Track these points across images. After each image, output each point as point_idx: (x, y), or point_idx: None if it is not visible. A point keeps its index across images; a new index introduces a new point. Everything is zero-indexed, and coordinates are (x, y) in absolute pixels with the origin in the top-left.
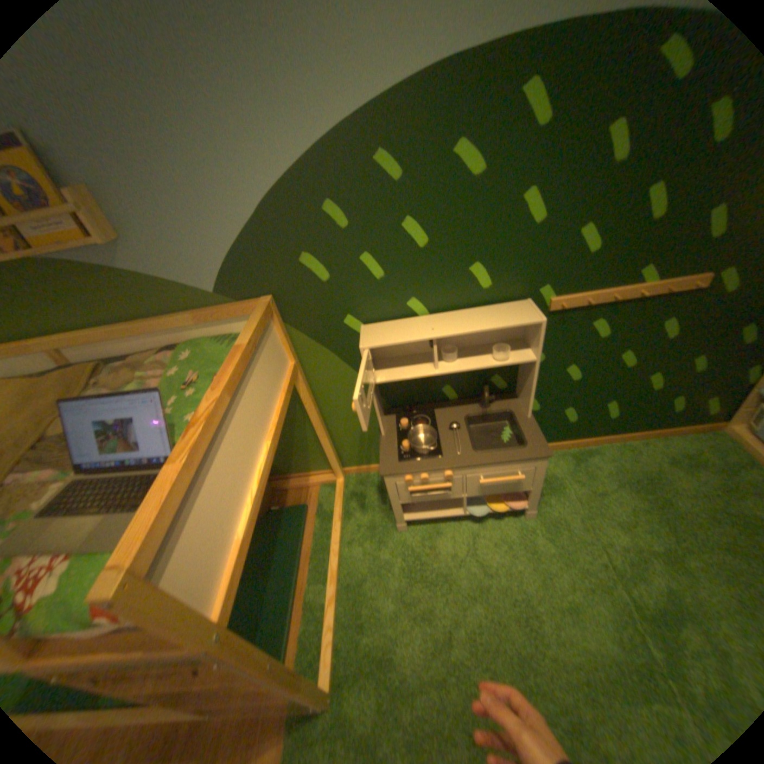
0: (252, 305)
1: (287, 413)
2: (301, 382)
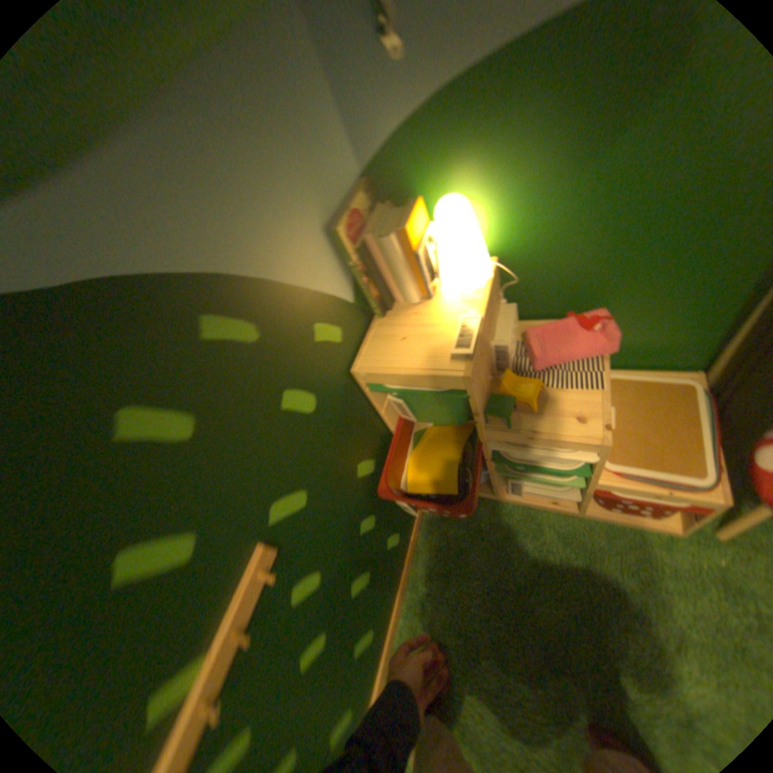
0: None
1: None
2: None
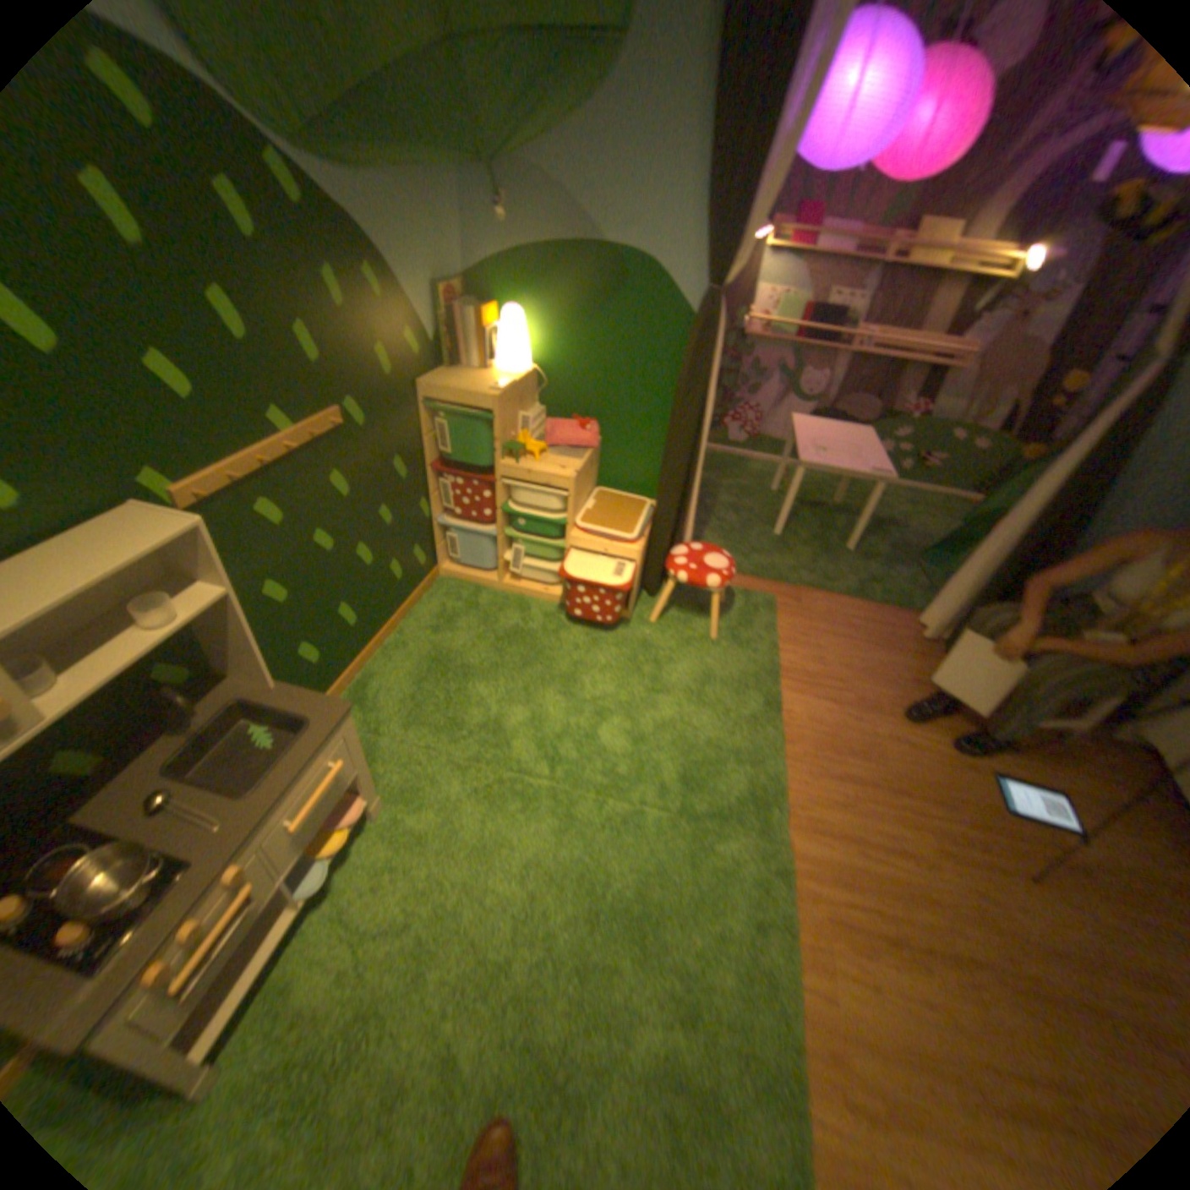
0: None
1: None
2: None
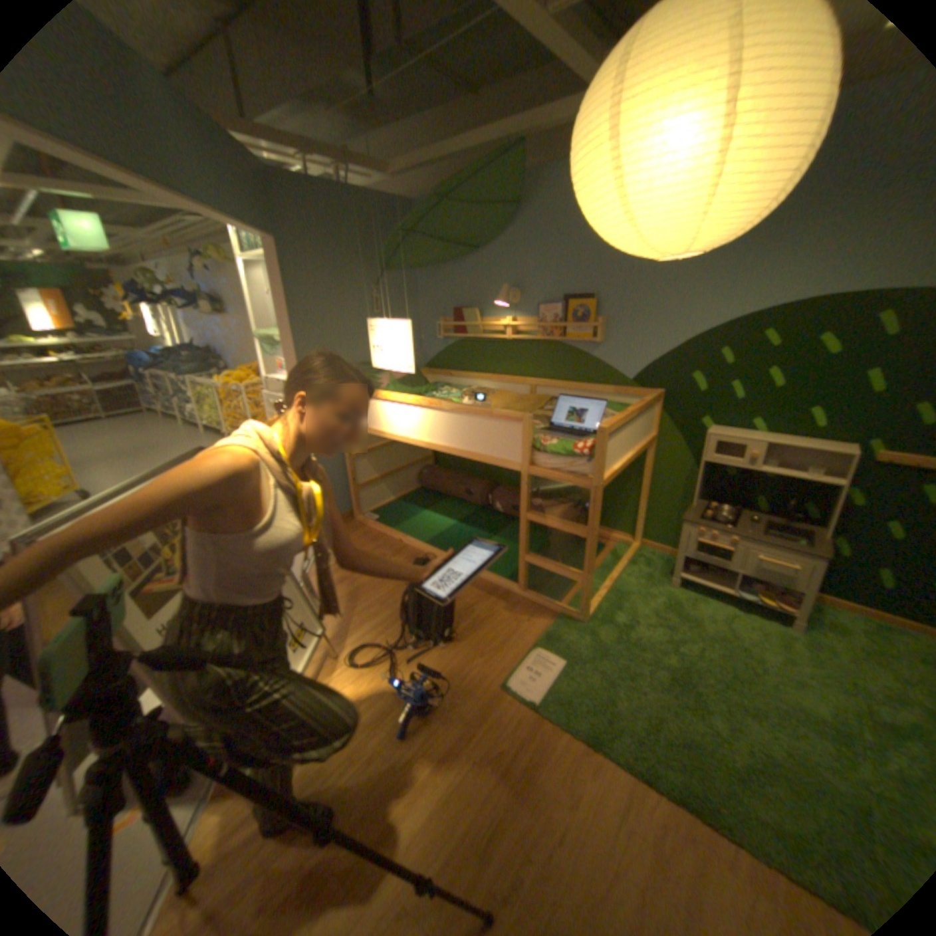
0: (650, 392)
1: (627, 473)
2: (651, 450)
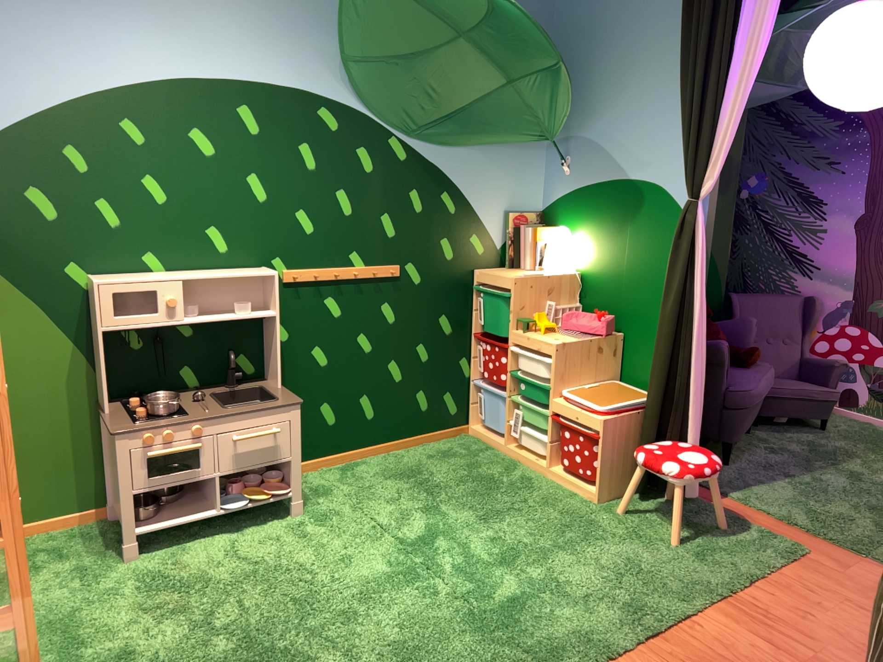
0: None
1: None
2: None
